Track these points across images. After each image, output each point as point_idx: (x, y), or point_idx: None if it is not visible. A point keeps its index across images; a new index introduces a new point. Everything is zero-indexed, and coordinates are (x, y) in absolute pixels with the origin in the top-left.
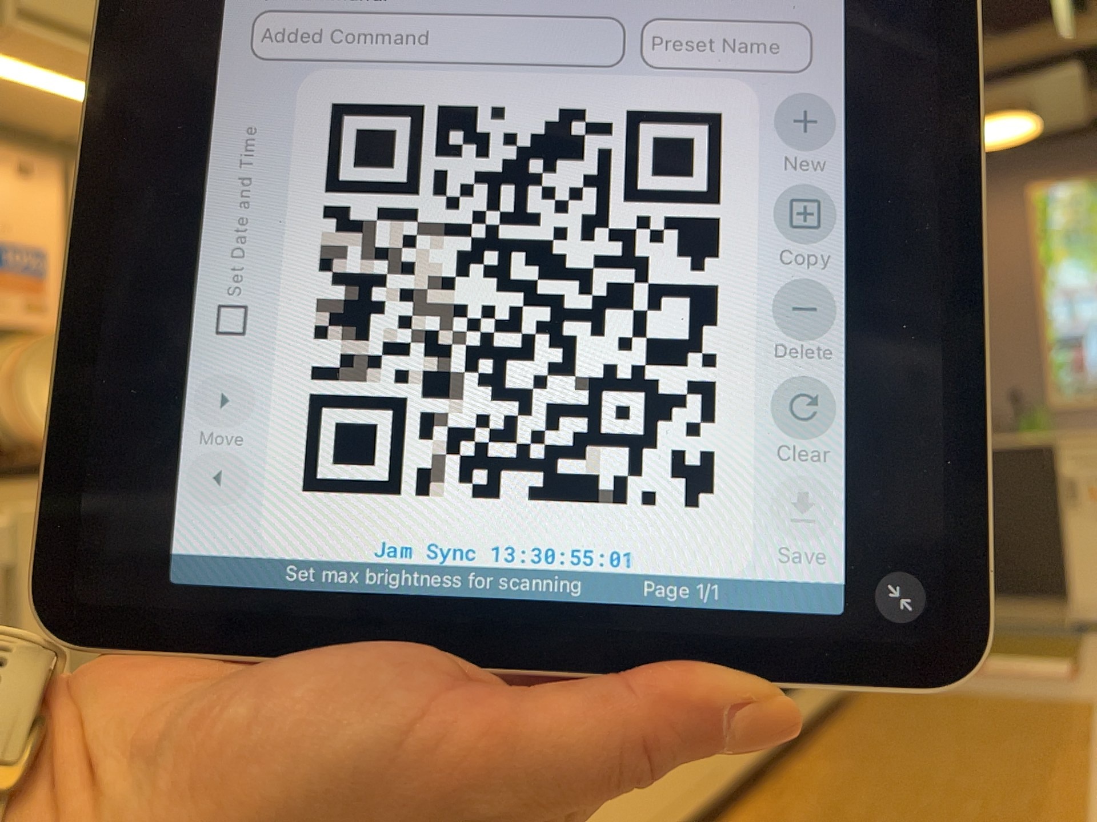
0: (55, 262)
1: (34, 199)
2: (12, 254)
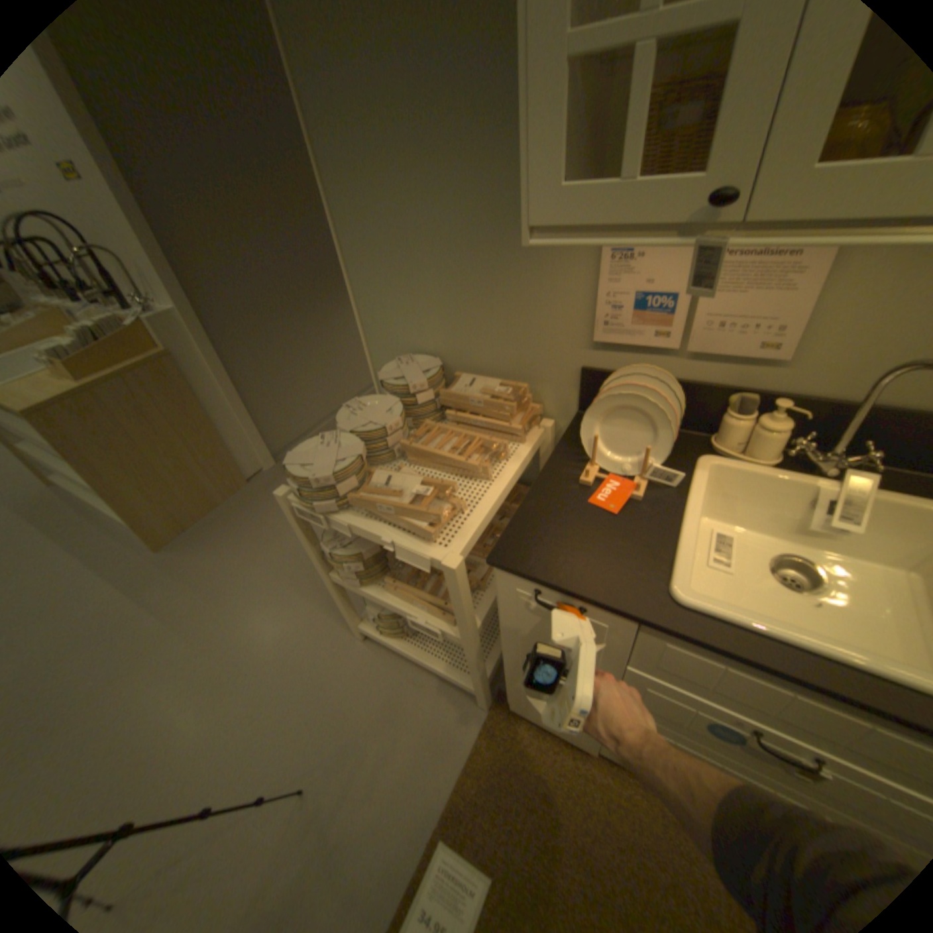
0: (688, 300)
1: (683, 251)
2: (656, 298)
